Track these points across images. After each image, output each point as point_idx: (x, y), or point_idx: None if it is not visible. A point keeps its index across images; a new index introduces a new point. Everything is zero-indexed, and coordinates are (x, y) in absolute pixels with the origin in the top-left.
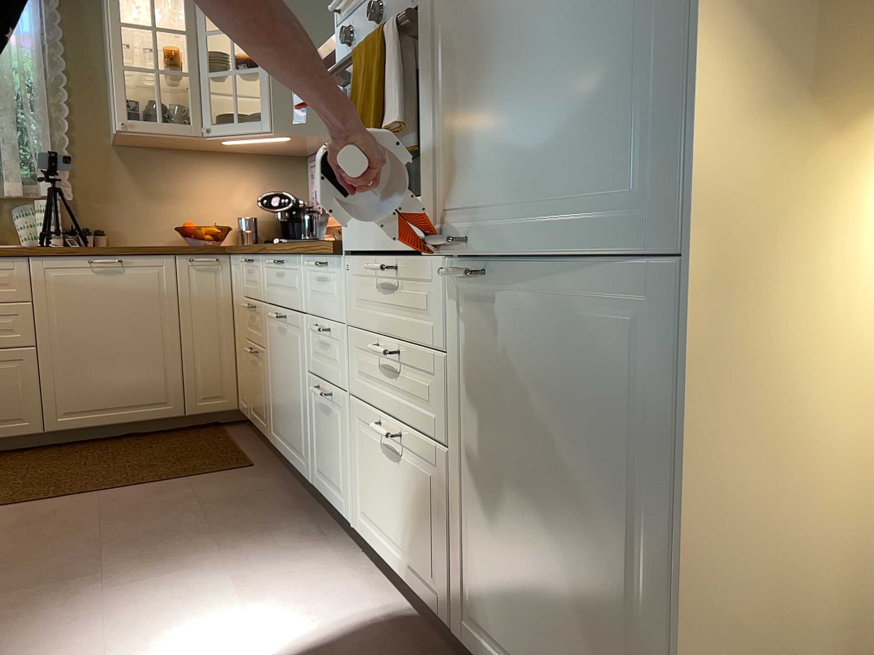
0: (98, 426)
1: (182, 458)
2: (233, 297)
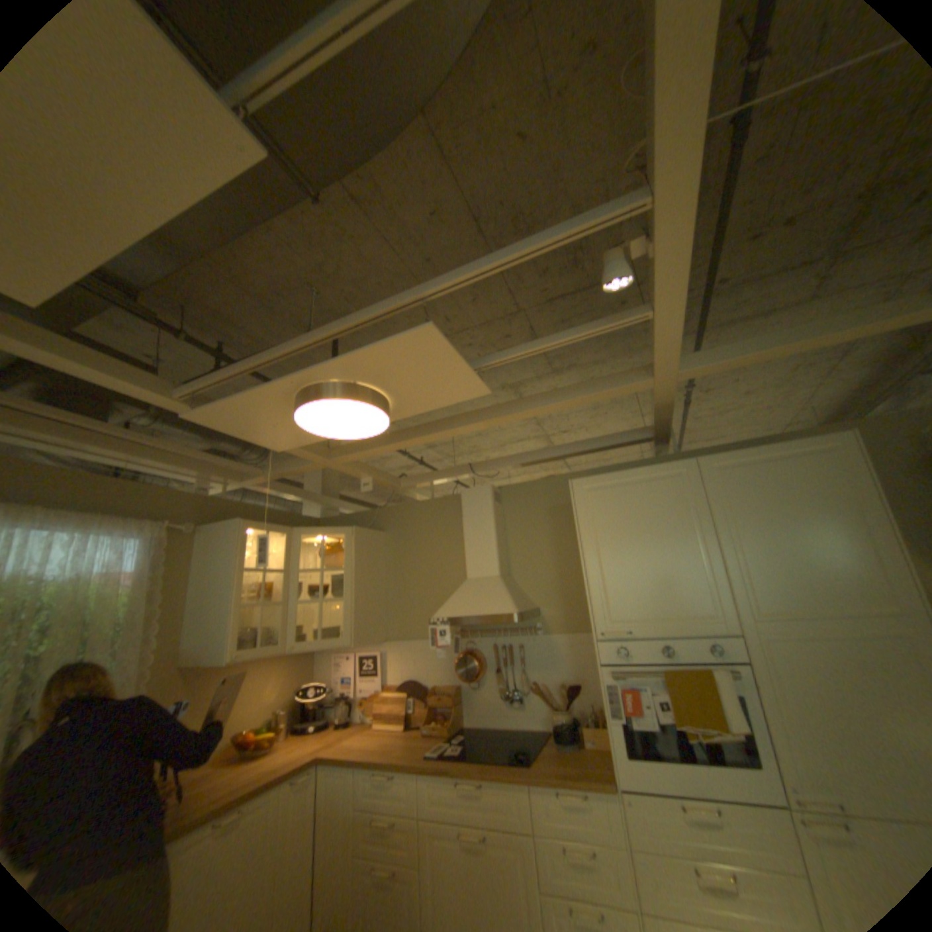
0: None
1: None
2: (318, 813)
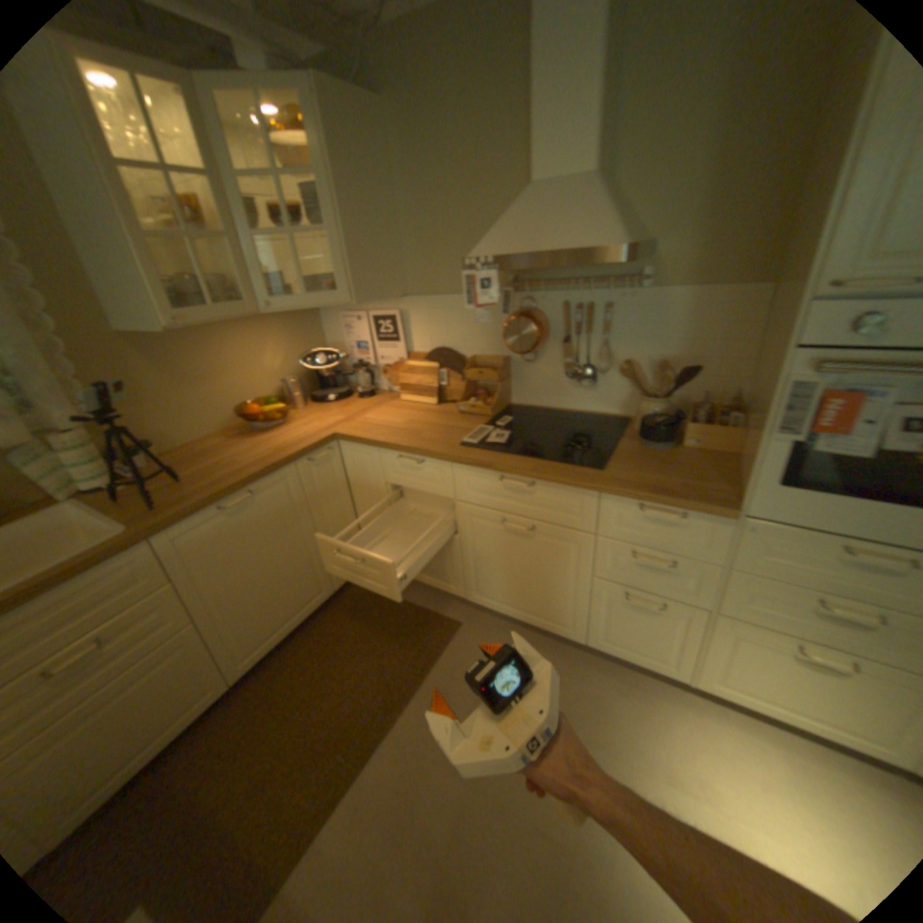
0: (275, 648)
1: (391, 643)
2: (352, 478)
